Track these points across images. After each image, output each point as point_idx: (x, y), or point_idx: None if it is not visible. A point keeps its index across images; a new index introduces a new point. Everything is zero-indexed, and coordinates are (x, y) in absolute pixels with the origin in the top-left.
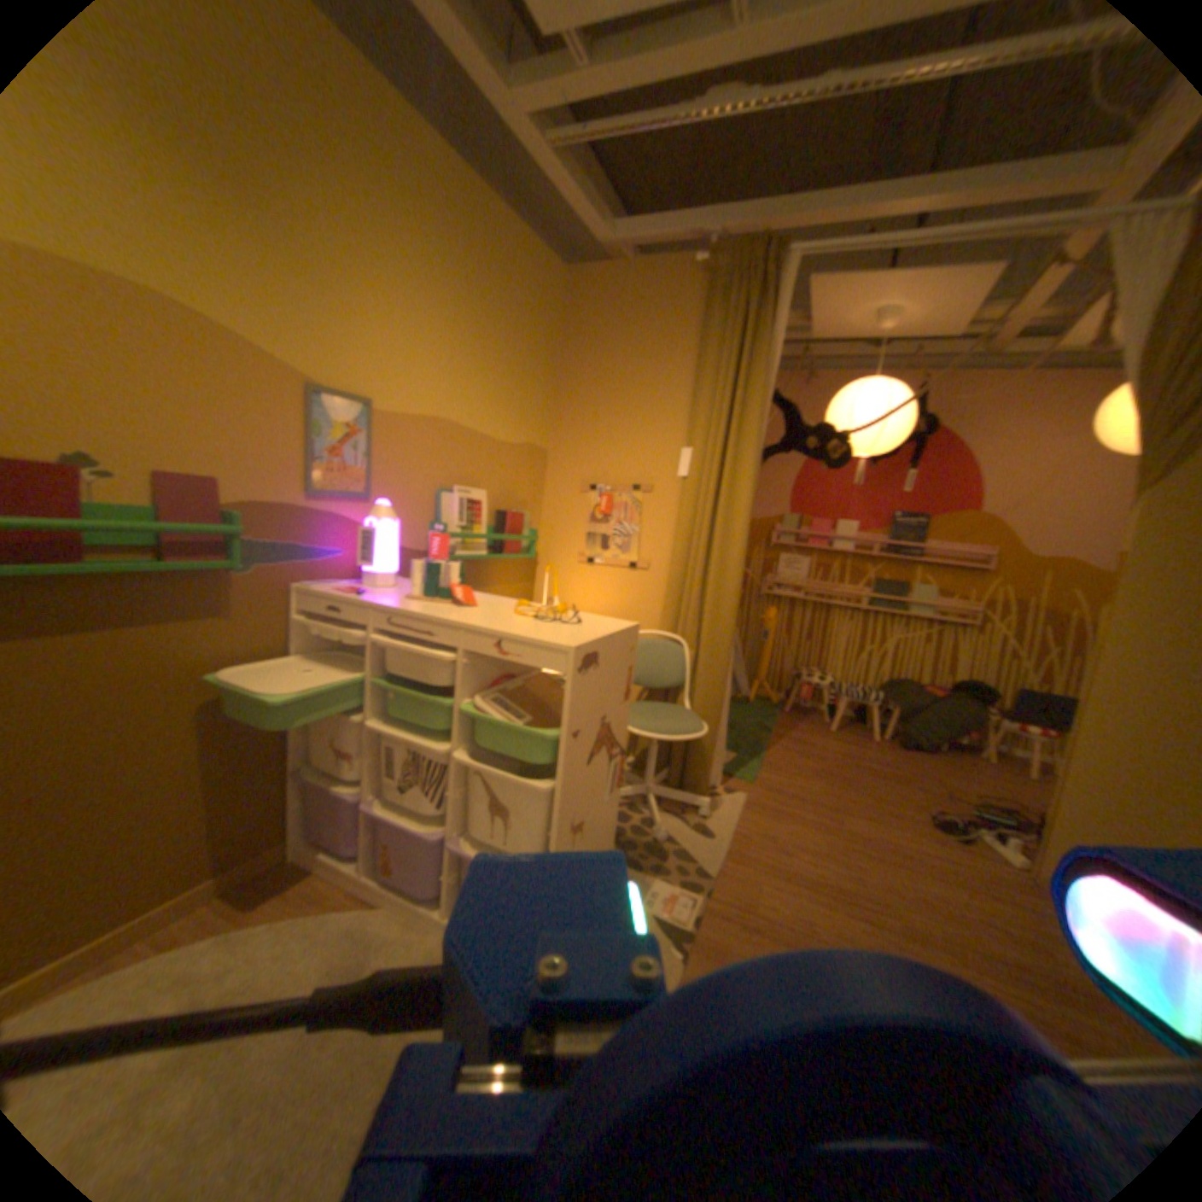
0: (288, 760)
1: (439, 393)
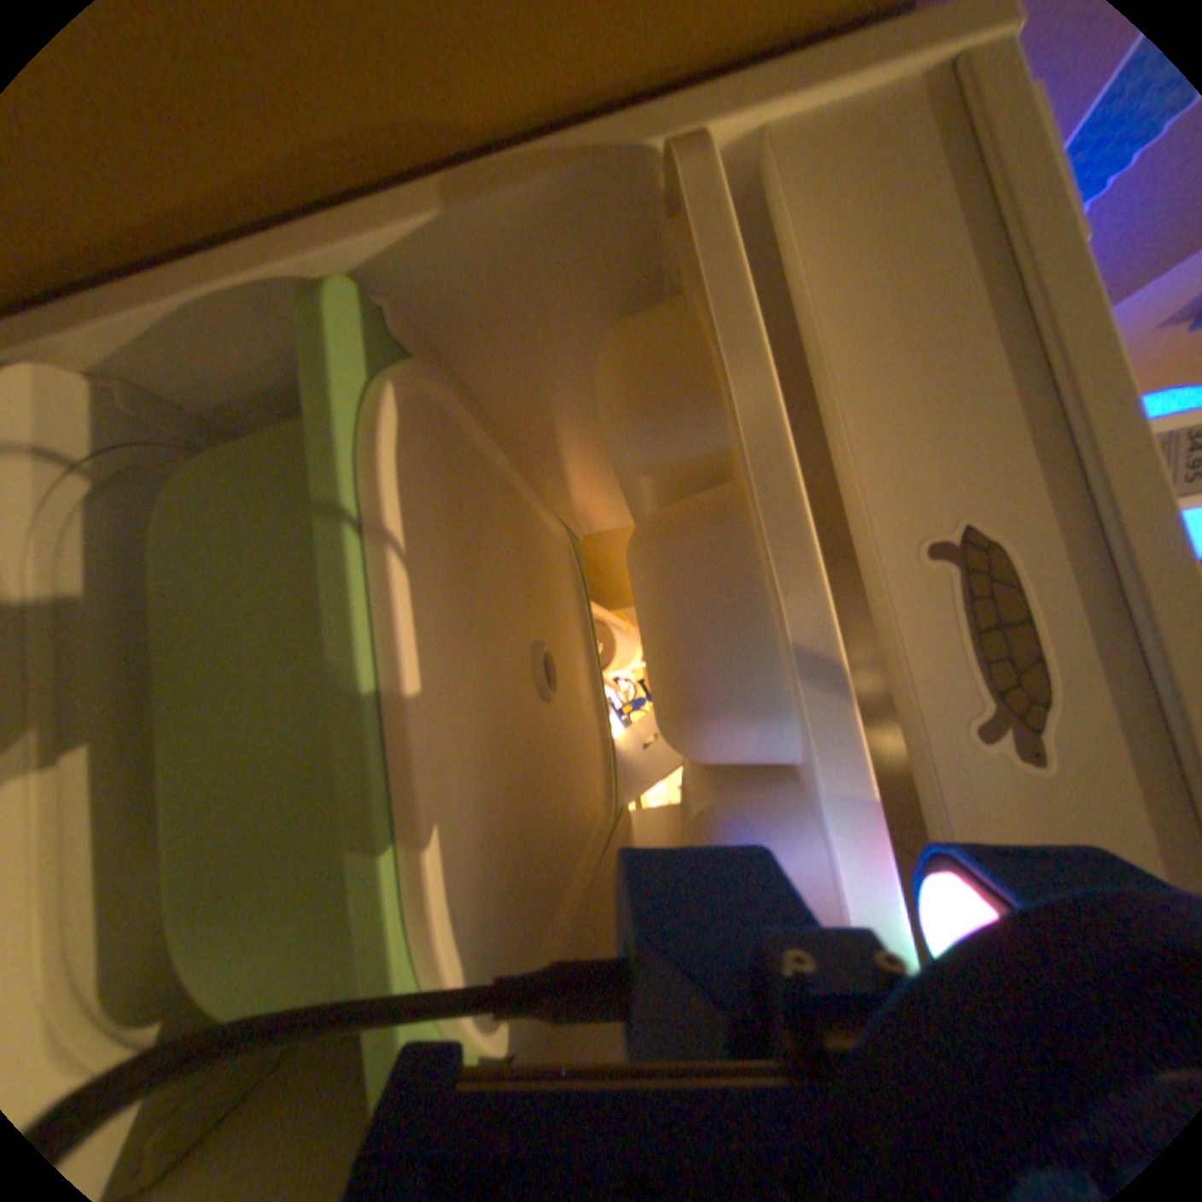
0: None
1: None
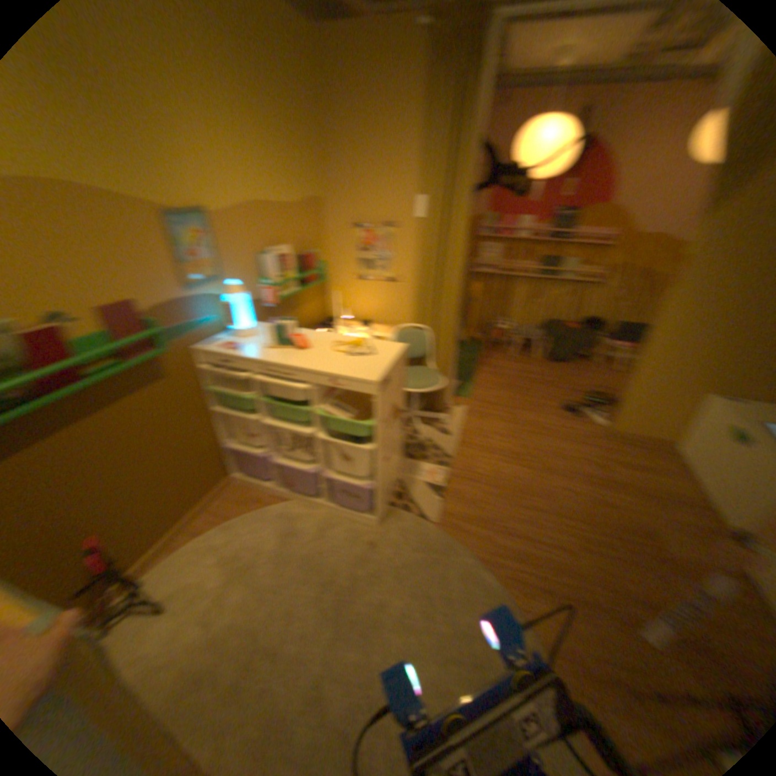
0: (214, 439)
1: (238, 181)
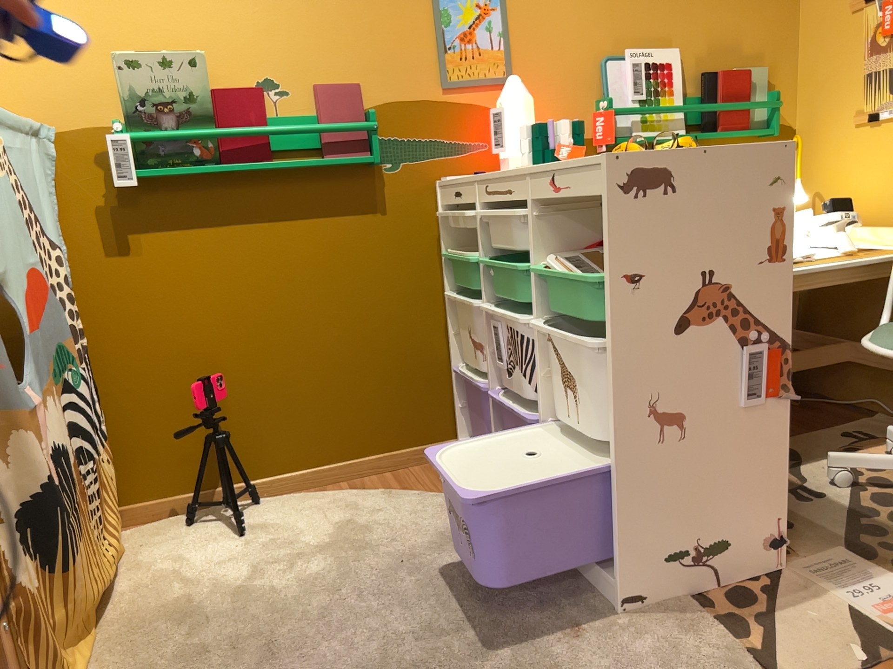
0: (450, 356)
1: None
